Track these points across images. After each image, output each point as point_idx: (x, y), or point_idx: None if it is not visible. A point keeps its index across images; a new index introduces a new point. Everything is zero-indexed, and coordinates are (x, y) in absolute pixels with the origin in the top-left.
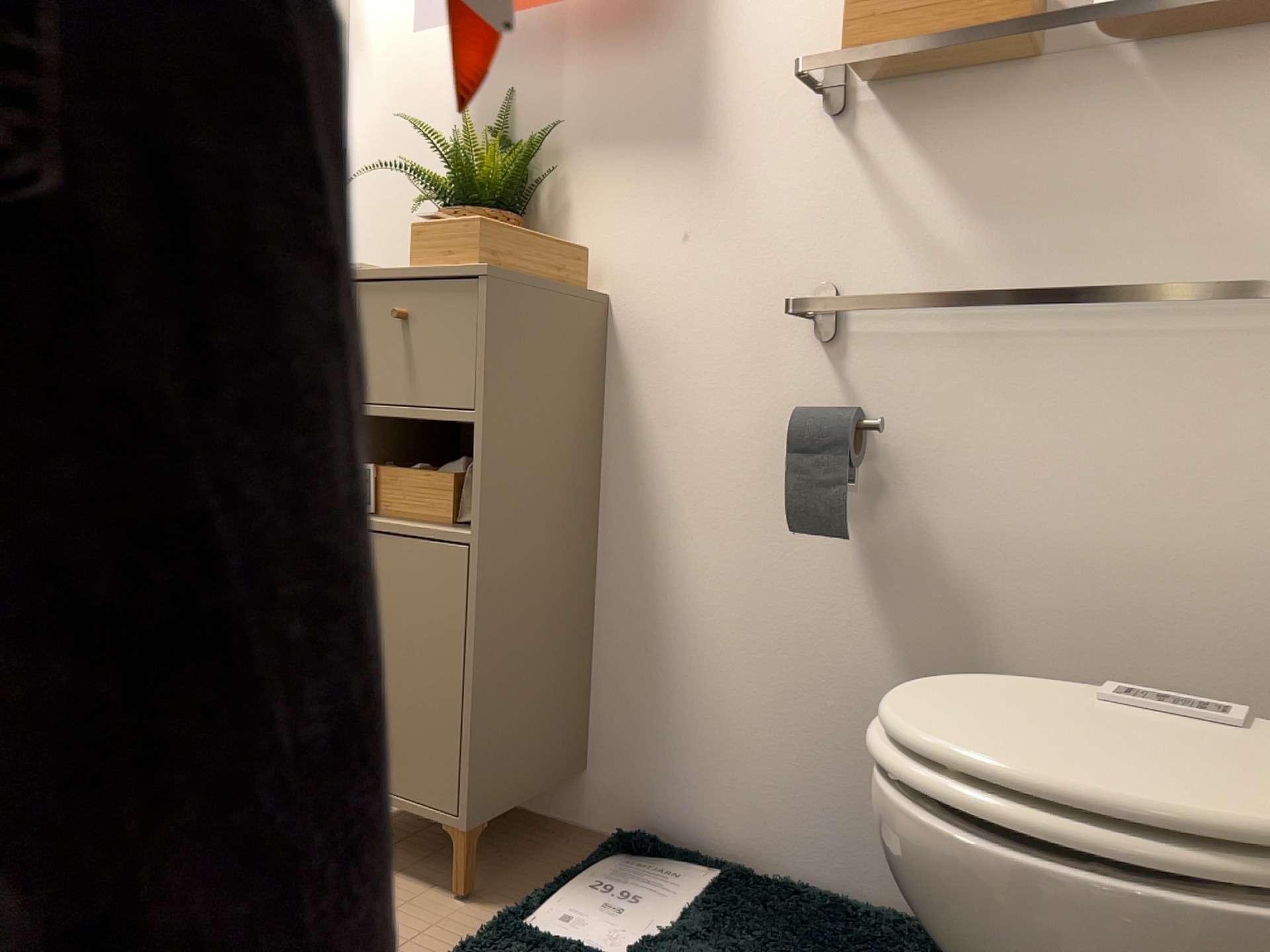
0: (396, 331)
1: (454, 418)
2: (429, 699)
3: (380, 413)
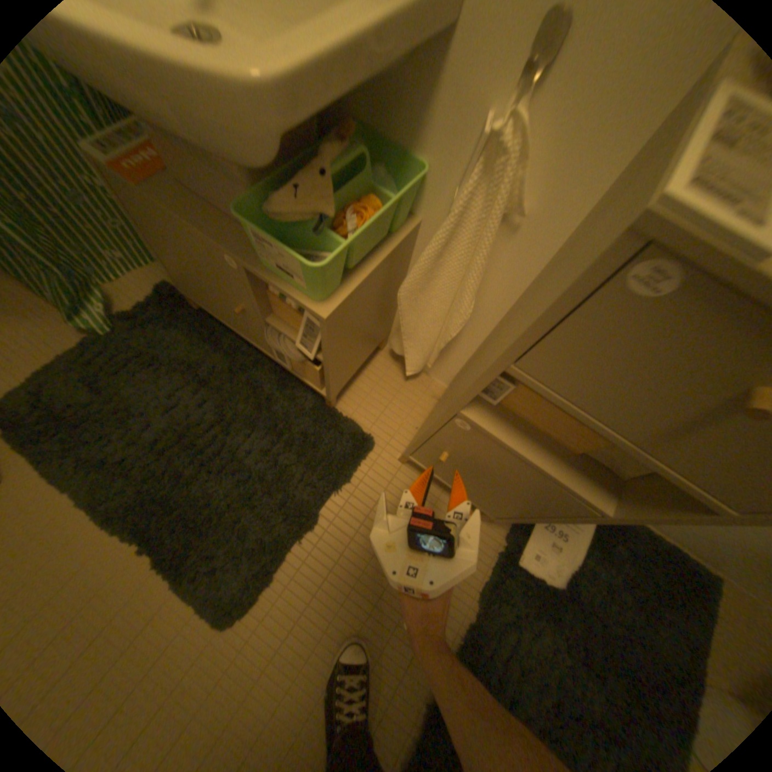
0: (716, 389)
1: (700, 491)
2: (505, 500)
3: (583, 414)
